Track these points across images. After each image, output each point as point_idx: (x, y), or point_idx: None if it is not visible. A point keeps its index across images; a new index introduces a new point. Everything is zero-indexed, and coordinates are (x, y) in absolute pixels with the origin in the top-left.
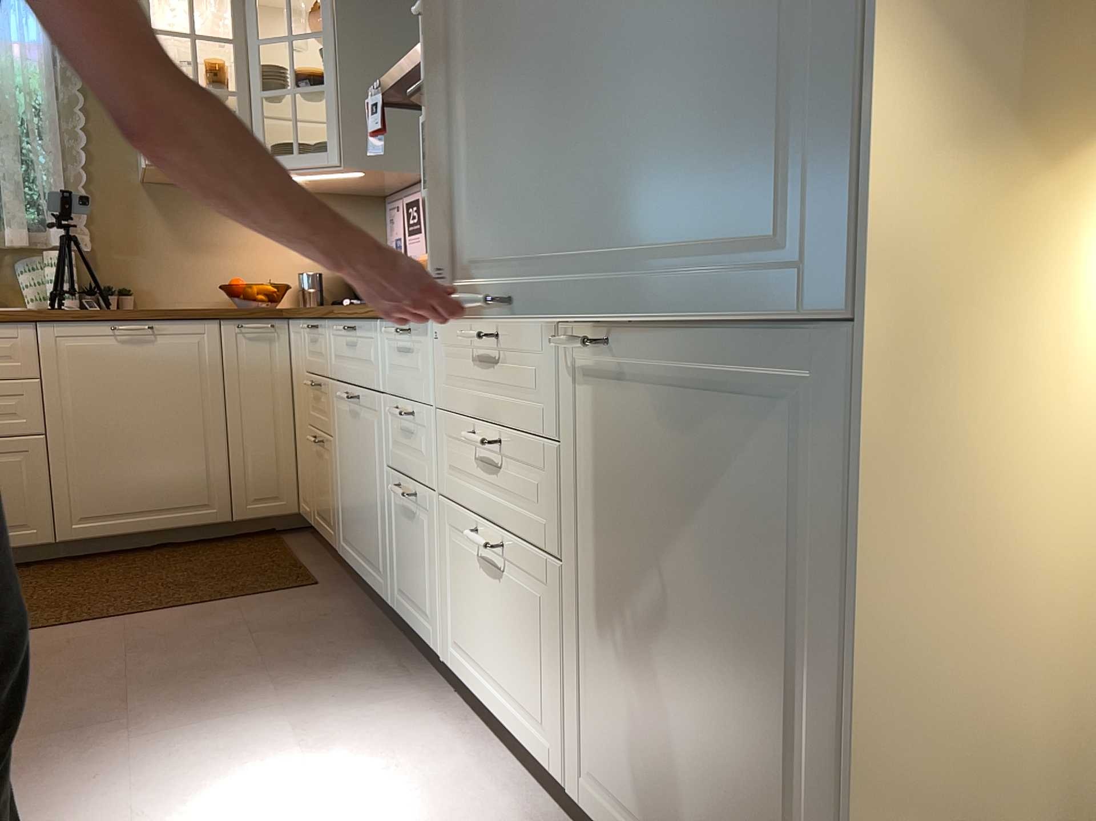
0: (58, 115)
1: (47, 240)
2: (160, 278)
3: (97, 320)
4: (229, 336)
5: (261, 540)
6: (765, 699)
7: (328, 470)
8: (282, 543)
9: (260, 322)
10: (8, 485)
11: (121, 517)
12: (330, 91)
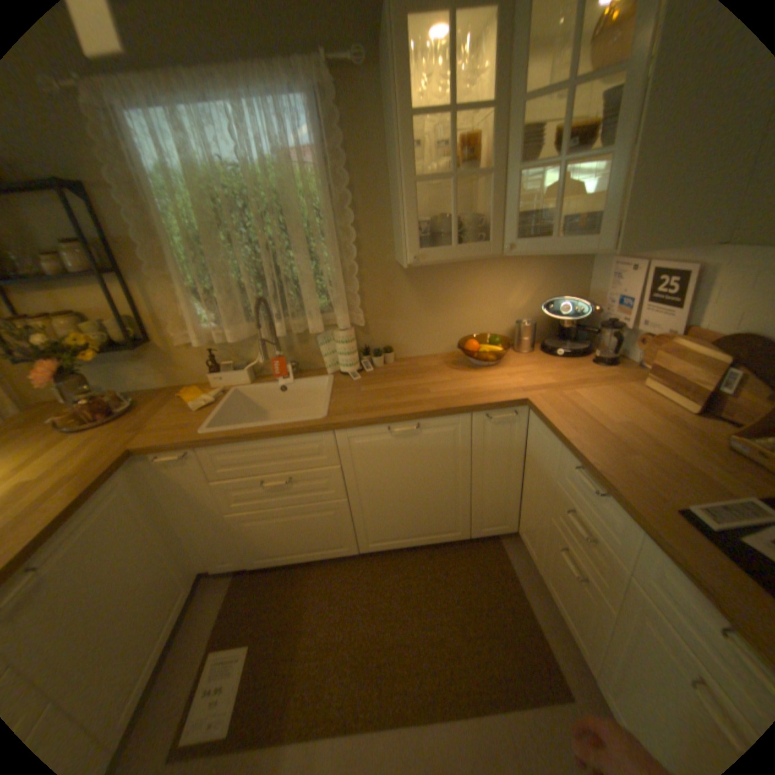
0: (332, 214)
1: (335, 318)
2: (411, 334)
3: (377, 424)
4: (479, 424)
5: (489, 550)
6: None
7: (593, 612)
8: (508, 563)
9: (505, 410)
10: (328, 527)
11: (398, 540)
12: (622, 154)
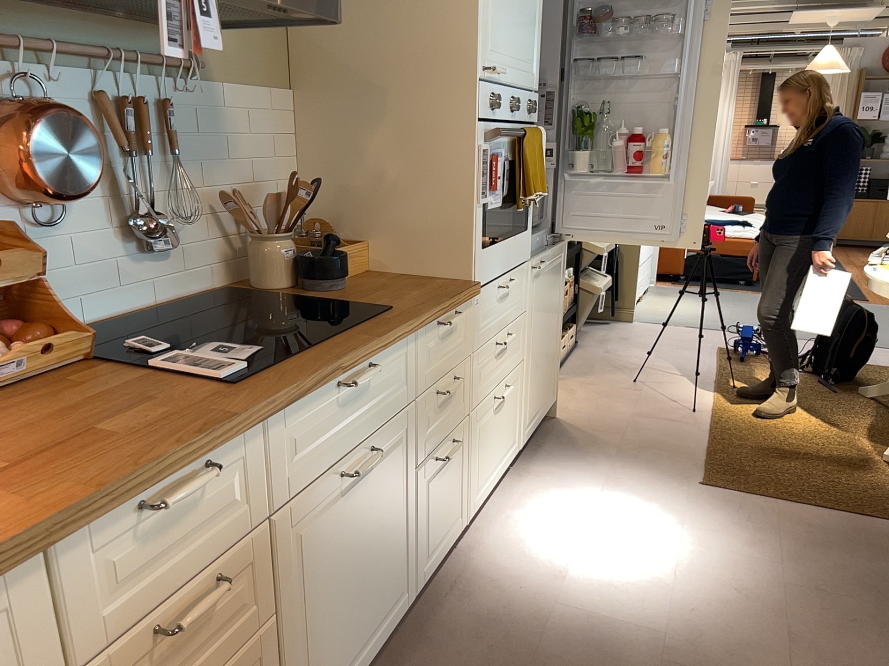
0: None
1: None
2: None
3: None
4: None
5: None
6: (554, 334)
7: None
8: None
9: None
10: None
11: None
12: None
